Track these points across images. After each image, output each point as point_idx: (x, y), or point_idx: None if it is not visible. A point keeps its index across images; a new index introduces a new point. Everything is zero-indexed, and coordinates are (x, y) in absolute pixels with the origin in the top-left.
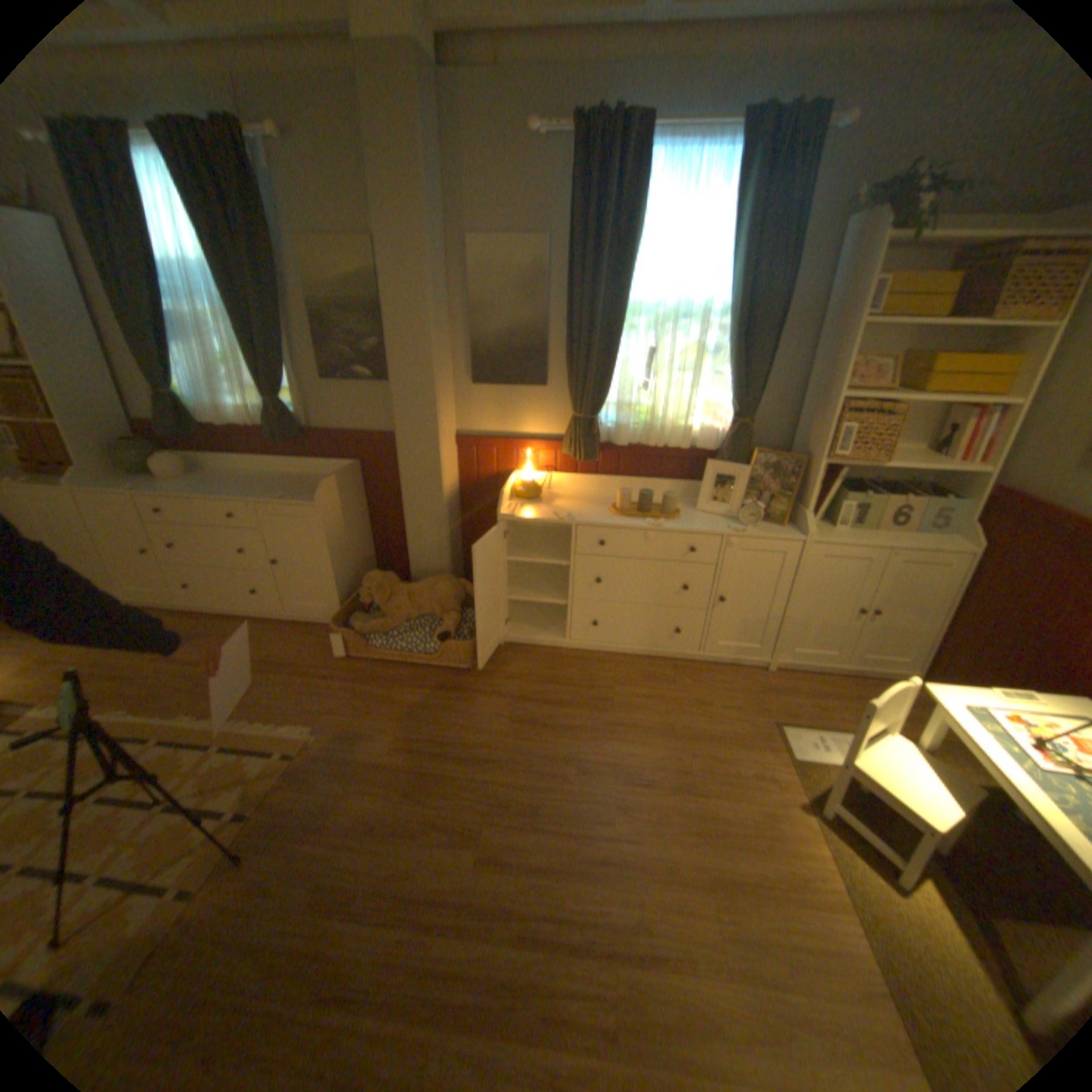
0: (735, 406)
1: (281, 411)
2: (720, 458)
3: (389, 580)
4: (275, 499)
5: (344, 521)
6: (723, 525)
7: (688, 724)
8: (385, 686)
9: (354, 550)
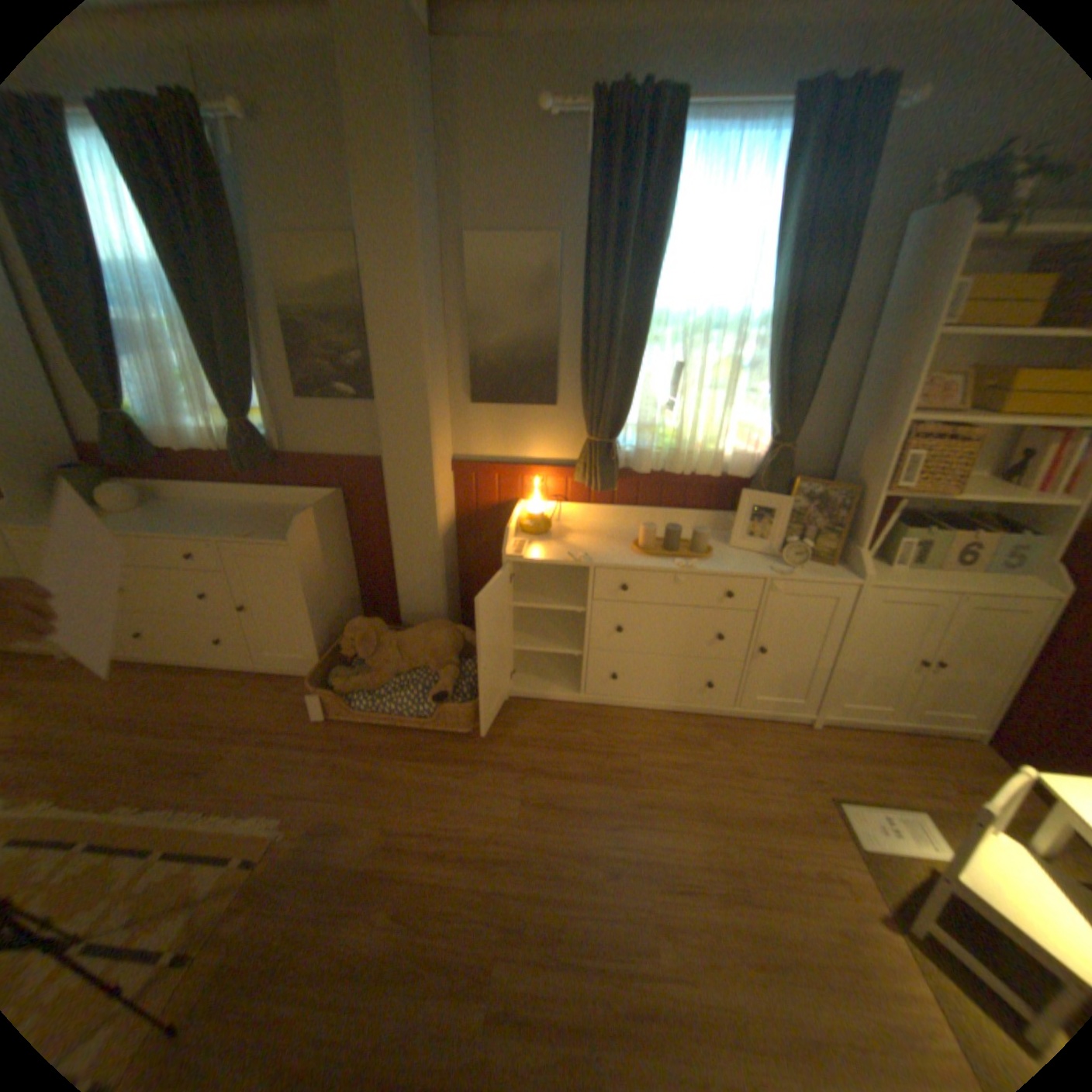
0: (773, 427)
1: (251, 433)
2: (757, 486)
3: (376, 628)
4: (242, 536)
5: (324, 558)
6: (765, 565)
7: (731, 803)
8: (372, 757)
9: (337, 590)
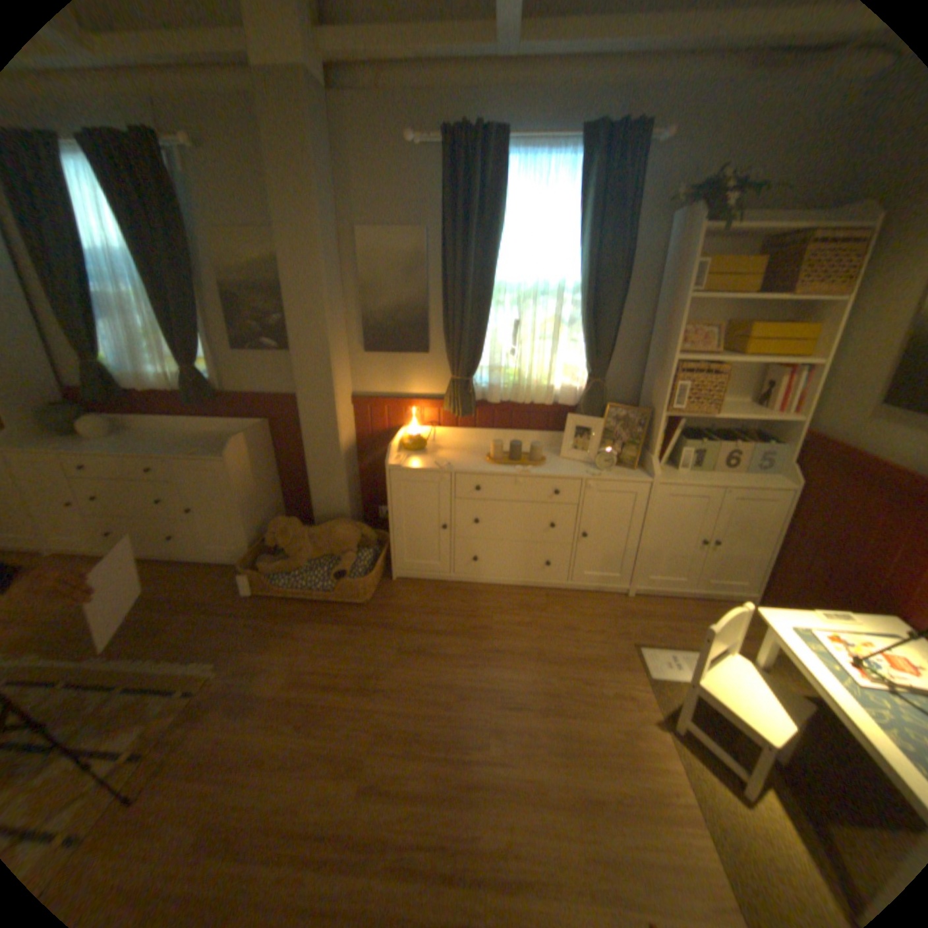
0: (590, 368)
1: (195, 377)
2: (578, 412)
3: (291, 525)
4: (187, 455)
5: (252, 473)
6: (583, 470)
7: (557, 649)
8: (285, 622)
9: (263, 498)
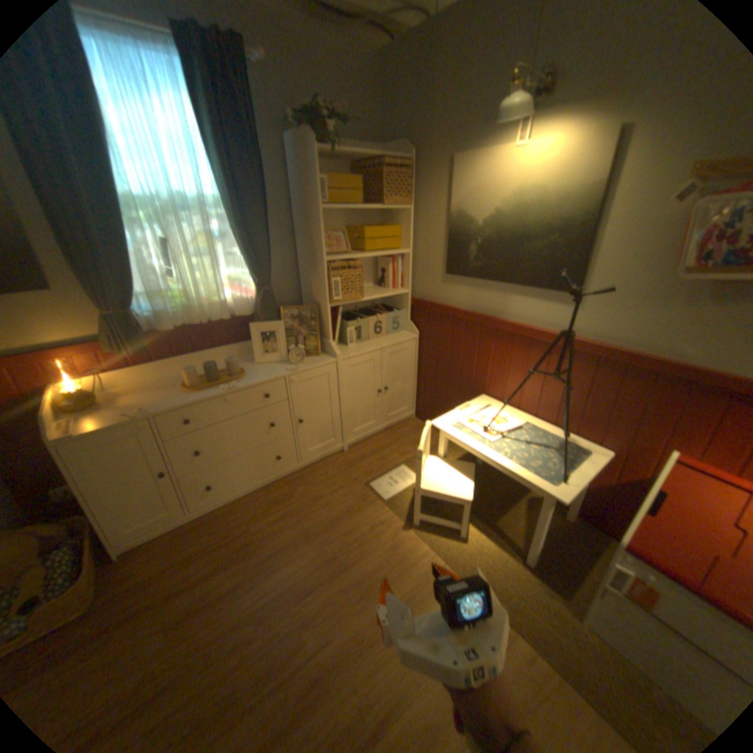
0: (254, 278)
1: None
2: (258, 320)
3: None
4: None
5: None
6: (281, 369)
7: (315, 522)
8: None
9: None
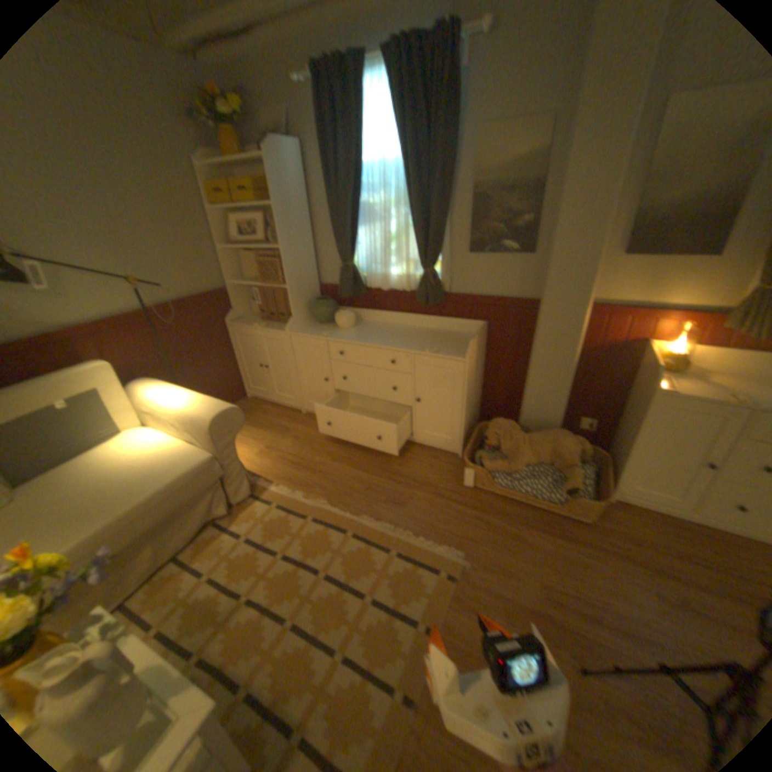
0: None
1: (436, 277)
2: None
3: (513, 427)
4: (431, 350)
5: (474, 370)
6: None
7: None
8: (513, 522)
9: (474, 393)
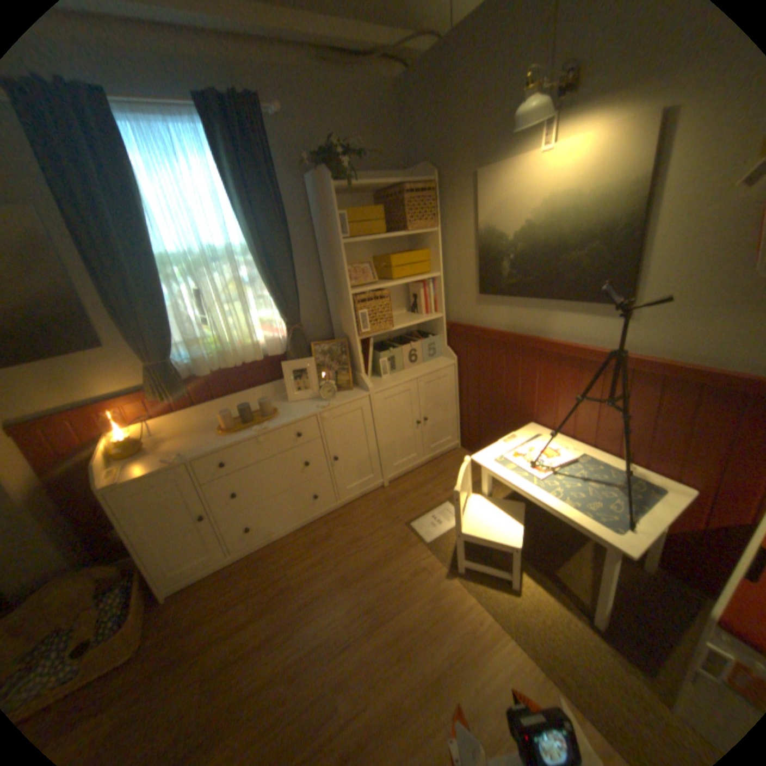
0: (284, 317)
1: None
2: (289, 358)
3: None
4: None
5: None
6: (313, 406)
7: (352, 566)
8: None
9: None
